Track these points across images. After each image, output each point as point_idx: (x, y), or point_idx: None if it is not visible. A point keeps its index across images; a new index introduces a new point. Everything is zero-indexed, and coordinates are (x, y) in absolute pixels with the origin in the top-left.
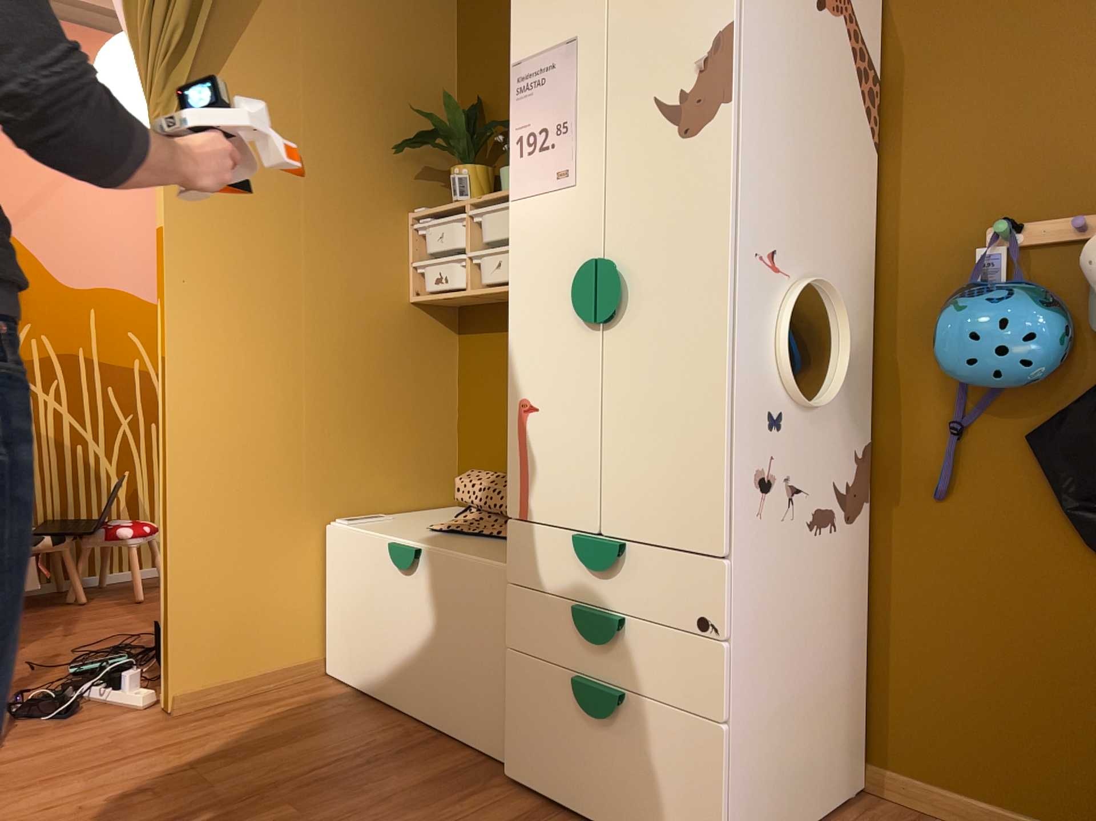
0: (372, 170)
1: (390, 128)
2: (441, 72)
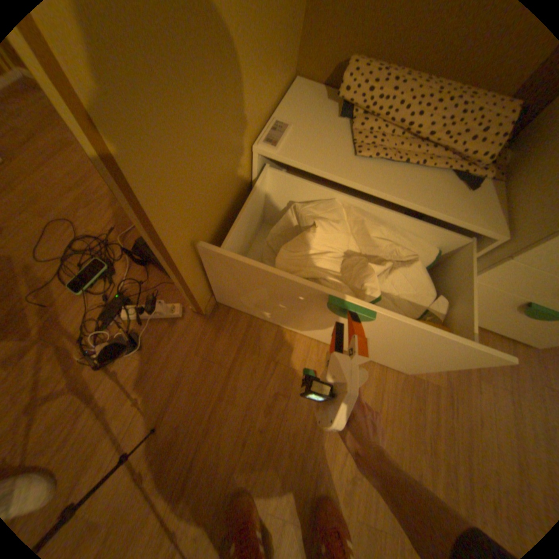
0: None
1: None
2: None
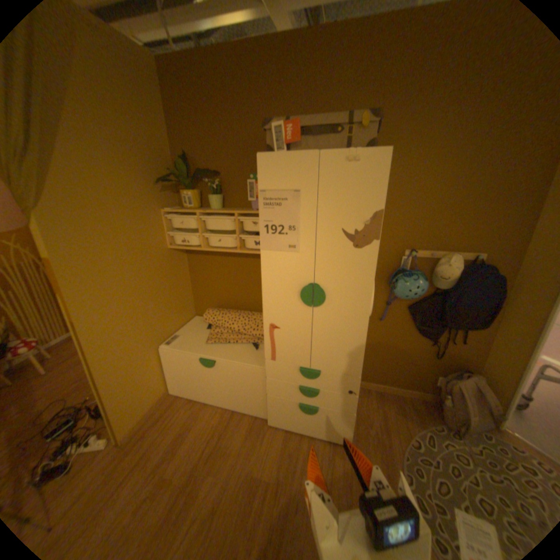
0: (141, 193)
1: (144, 170)
2: (160, 133)
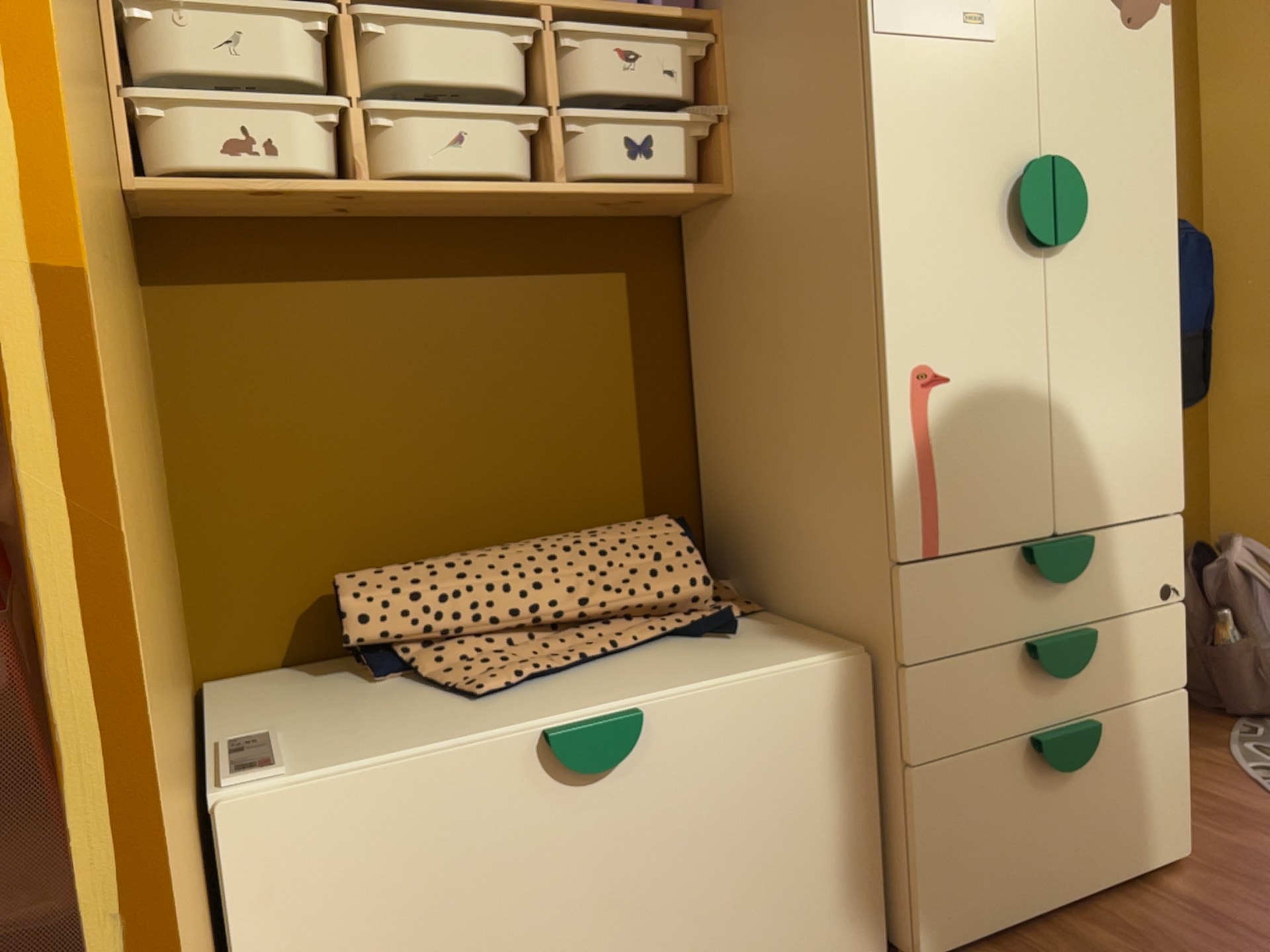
0: None
1: None
2: None
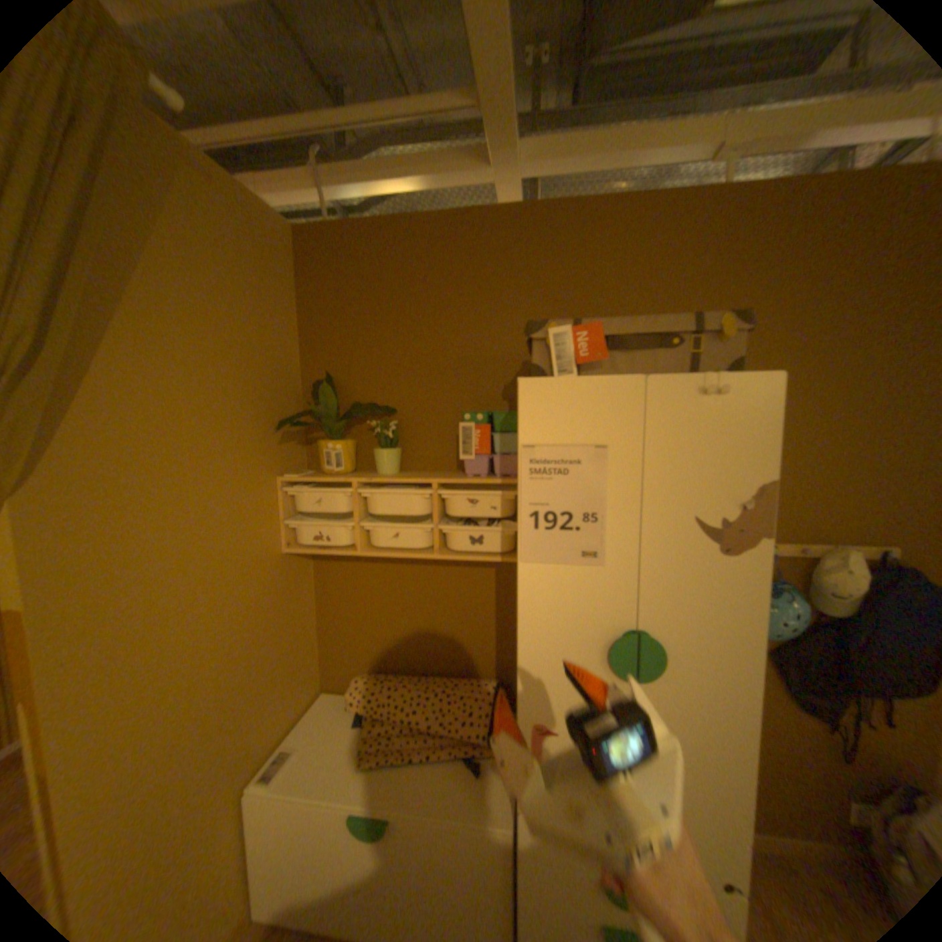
0: (247, 447)
1: (257, 404)
2: (289, 343)
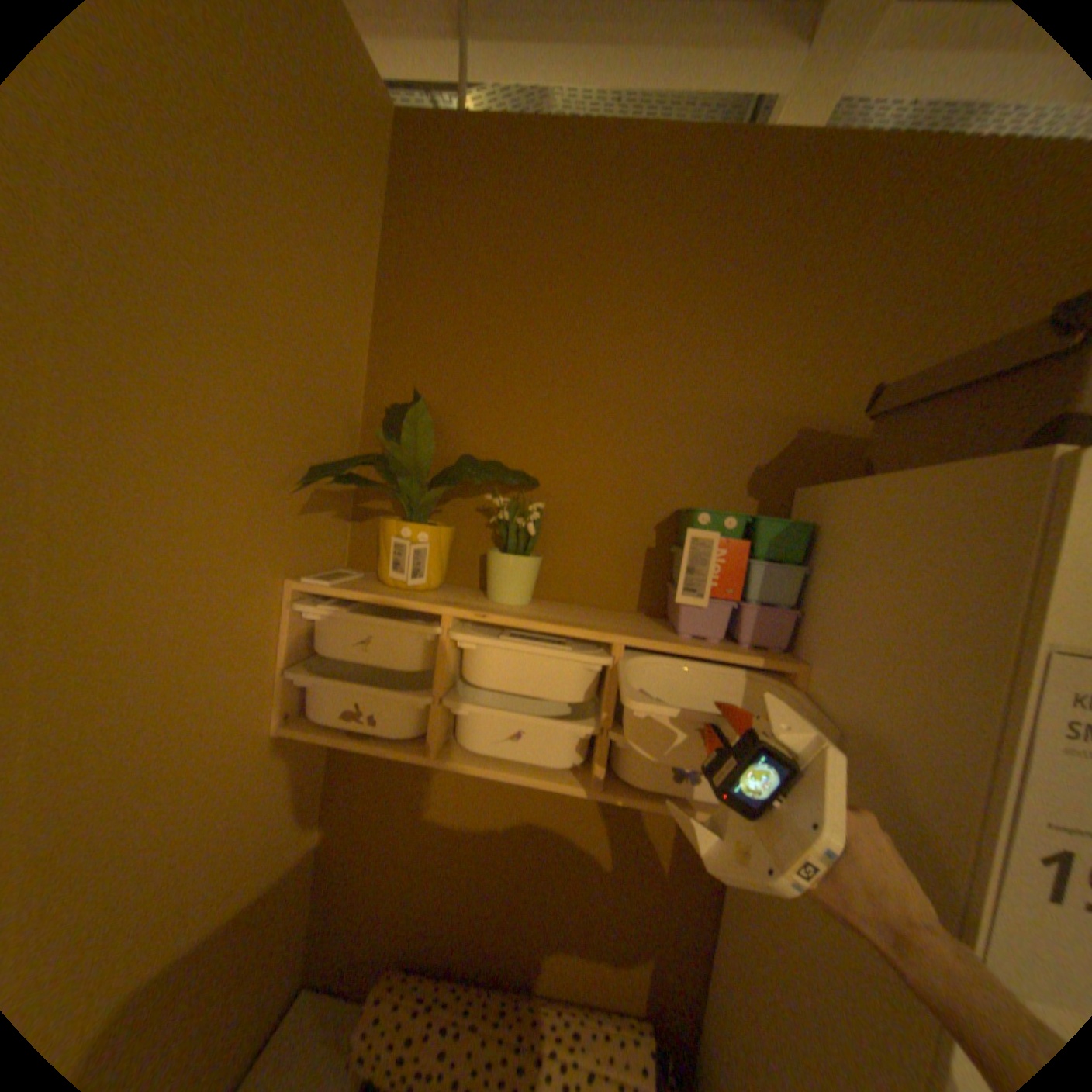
0: (231, 512)
1: (271, 422)
2: (355, 321)
